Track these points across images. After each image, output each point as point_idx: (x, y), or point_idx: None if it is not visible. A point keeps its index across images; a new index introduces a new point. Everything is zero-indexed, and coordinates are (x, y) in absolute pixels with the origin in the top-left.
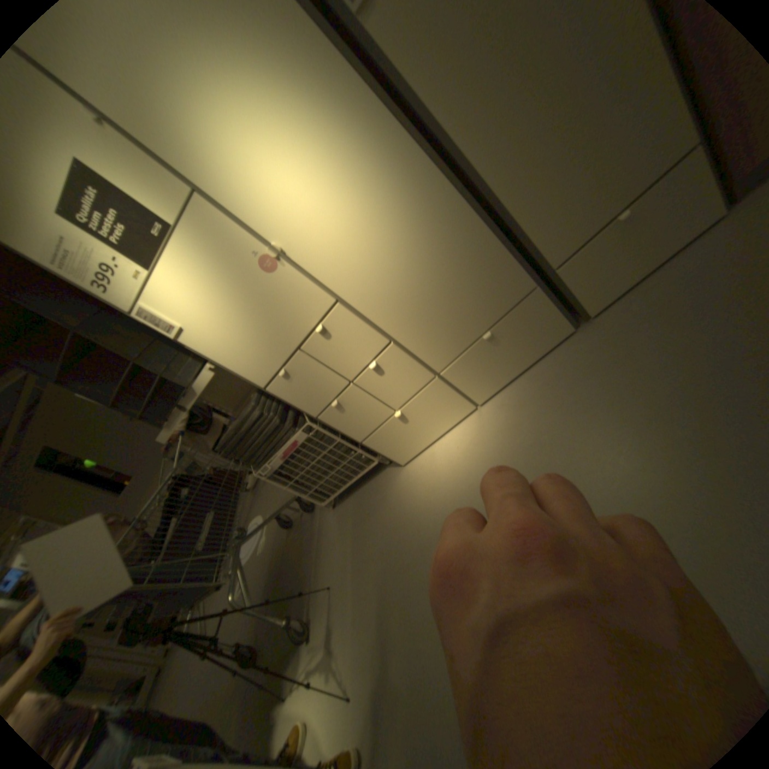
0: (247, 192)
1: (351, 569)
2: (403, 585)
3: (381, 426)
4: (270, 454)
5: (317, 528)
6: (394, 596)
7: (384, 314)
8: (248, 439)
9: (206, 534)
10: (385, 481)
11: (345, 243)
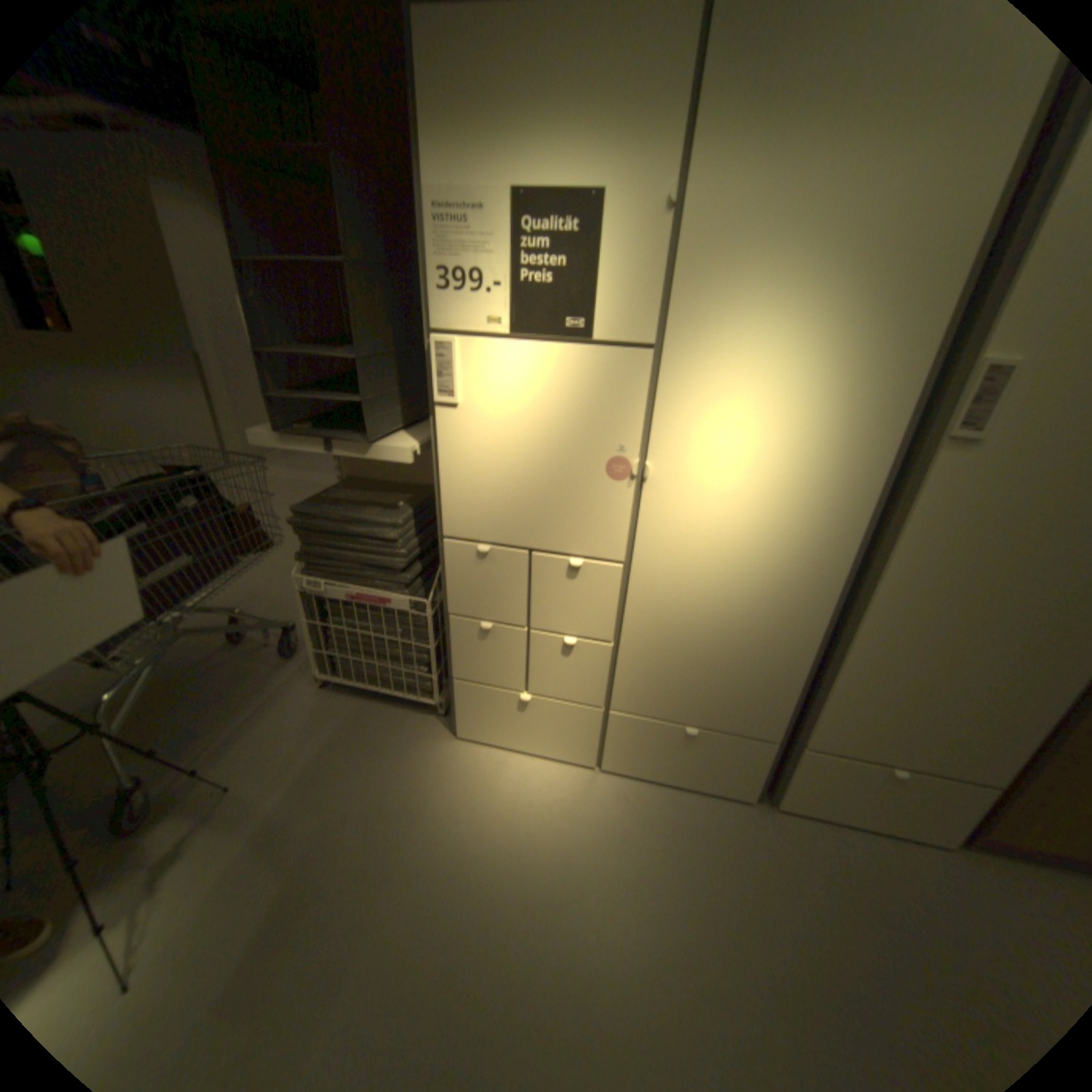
0: (690, 408)
1: (280, 794)
2: (340, 892)
3: (492, 687)
4: (341, 576)
5: (273, 685)
6: (315, 895)
7: (642, 618)
8: (342, 539)
9: (159, 579)
10: (417, 728)
11: (699, 538)
